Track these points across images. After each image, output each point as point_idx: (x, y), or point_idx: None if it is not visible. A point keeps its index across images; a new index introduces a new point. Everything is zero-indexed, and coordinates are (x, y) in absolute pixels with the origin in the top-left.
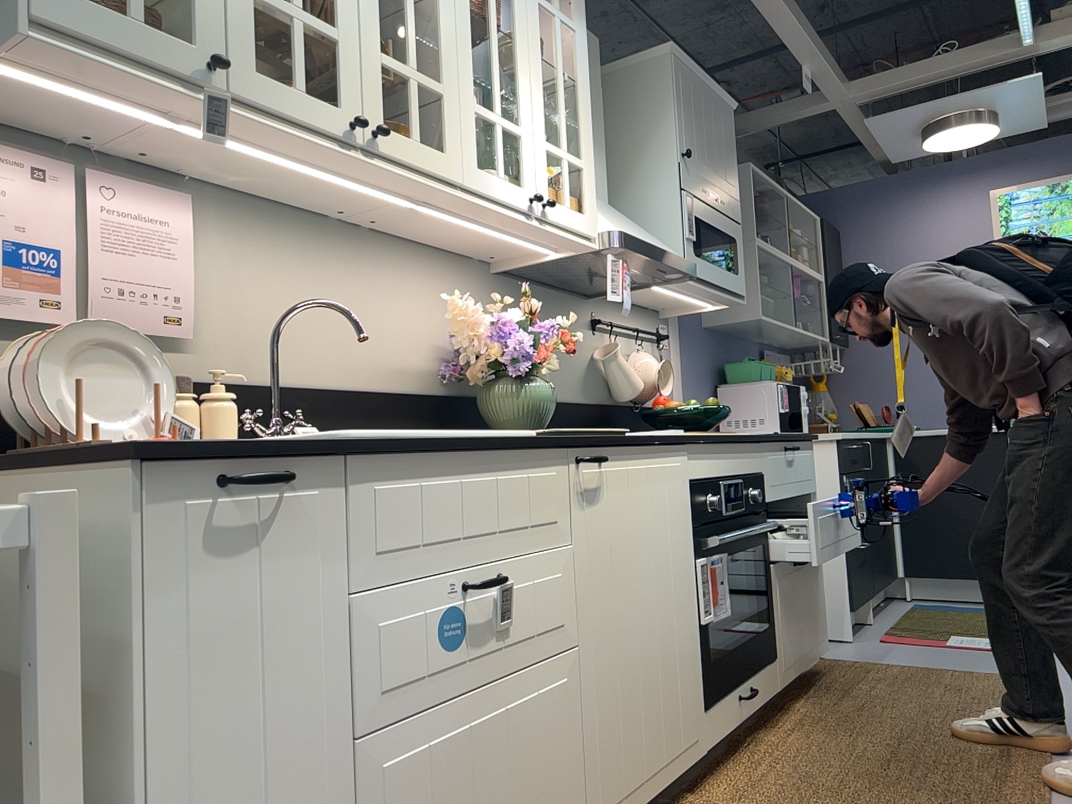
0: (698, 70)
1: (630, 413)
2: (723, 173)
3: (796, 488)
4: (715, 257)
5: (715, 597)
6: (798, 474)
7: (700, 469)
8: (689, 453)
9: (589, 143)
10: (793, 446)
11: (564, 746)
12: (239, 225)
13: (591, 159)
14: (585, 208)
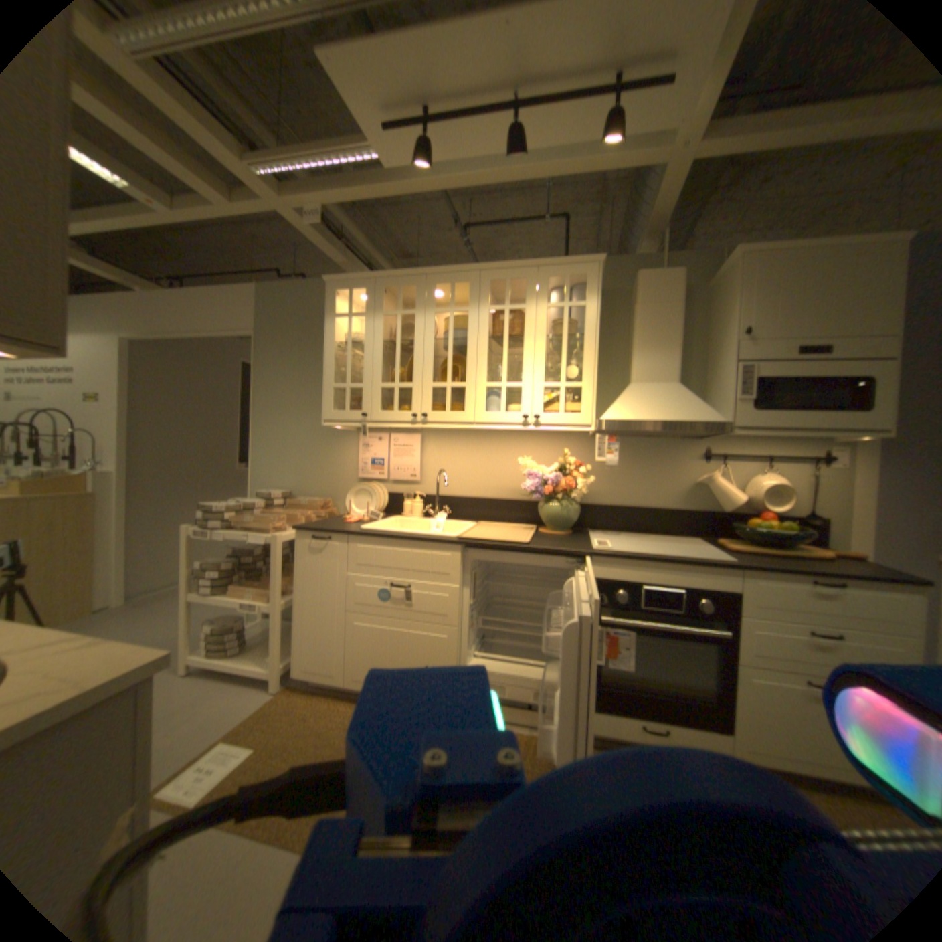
0: (794, 244)
1: (718, 521)
2: (846, 319)
3: (832, 621)
4: (818, 401)
5: (610, 654)
6: (843, 610)
7: (606, 573)
8: (590, 561)
9: (589, 369)
10: (834, 583)
11: (440, 660)
12: (440, 440)
13: (589, 379)
14: (580, 409)
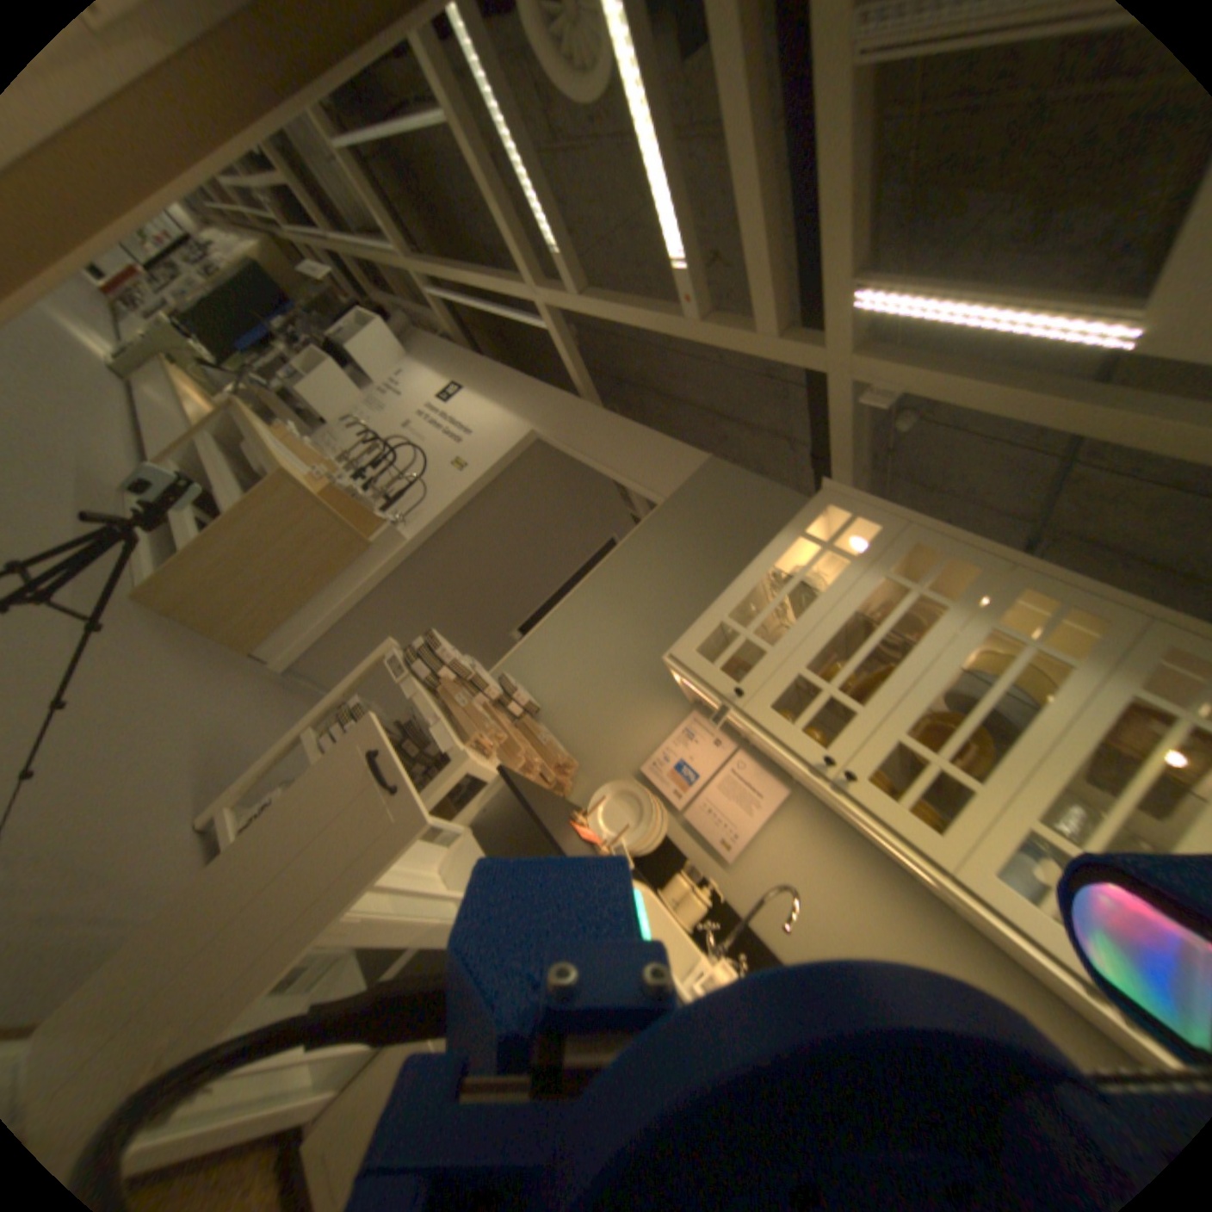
0: None
1: None
2: None
3: None
4: None
5: None
6: None
7: None
8: None
9: None
10: None
11: None
12: (820, 832)
13: None
14: None
